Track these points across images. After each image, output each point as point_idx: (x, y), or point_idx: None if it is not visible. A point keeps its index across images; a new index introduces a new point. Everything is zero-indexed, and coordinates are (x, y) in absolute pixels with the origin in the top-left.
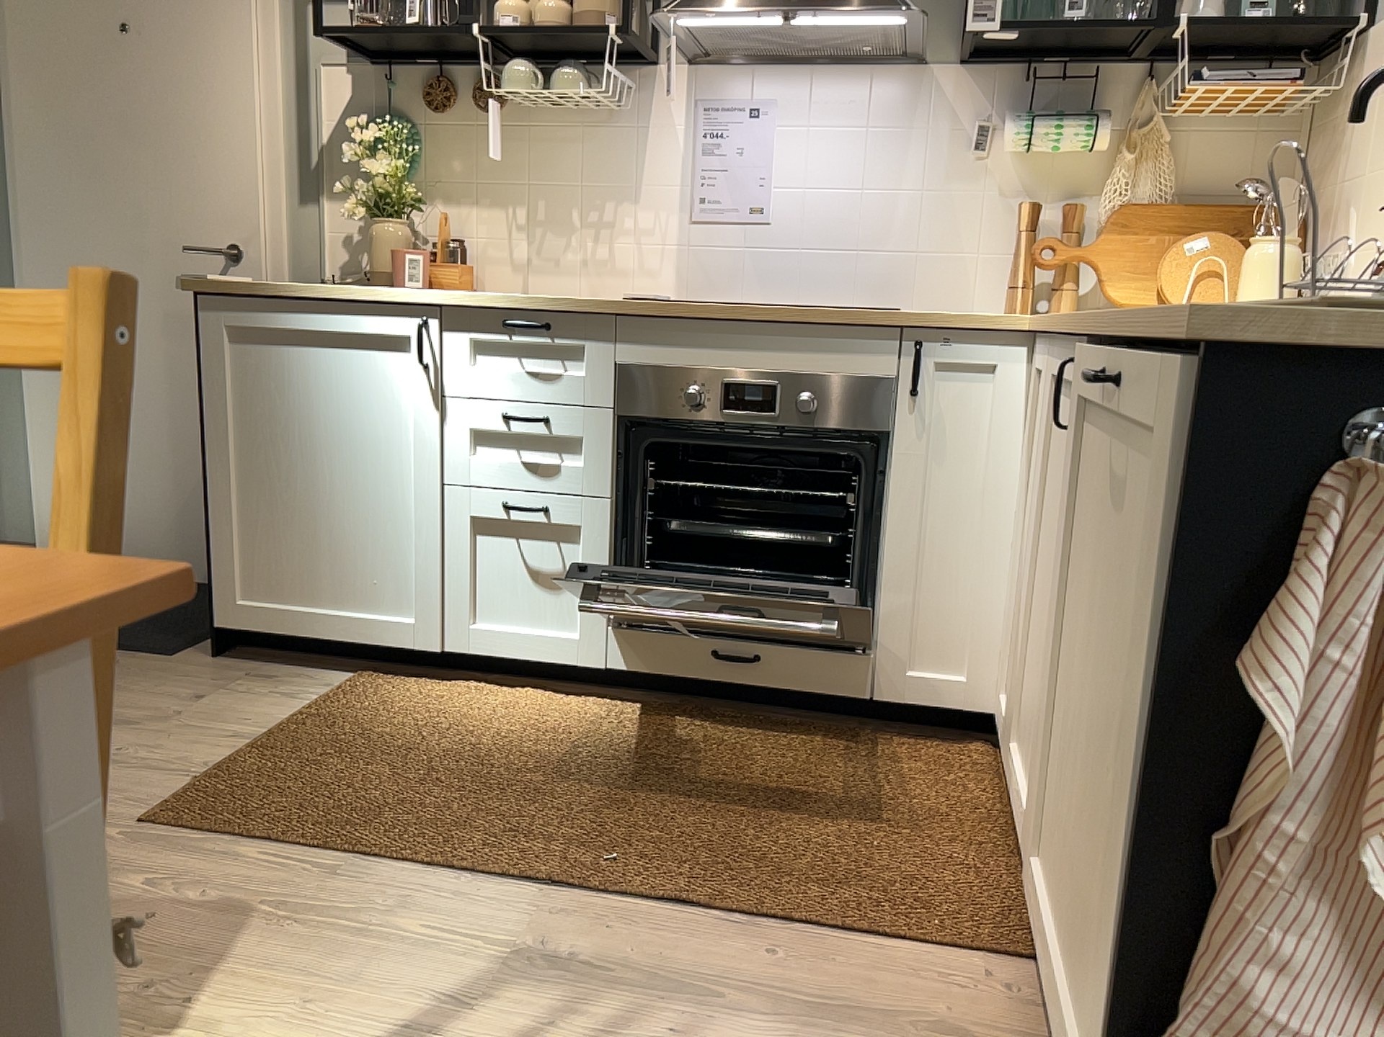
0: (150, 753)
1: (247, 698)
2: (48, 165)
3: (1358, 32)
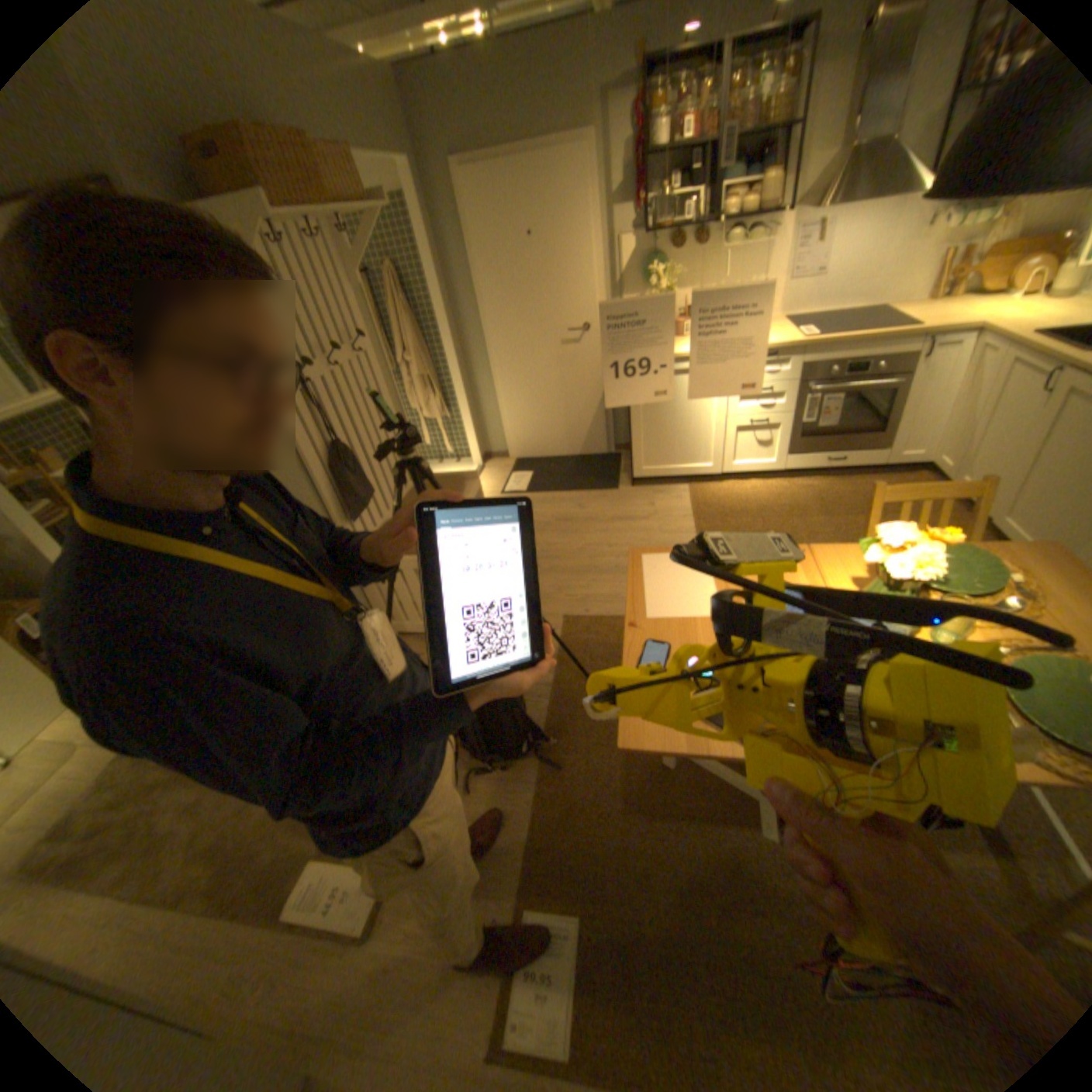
0: (670, 527)
1: (667, 501)
2: (500, 303)
3: None
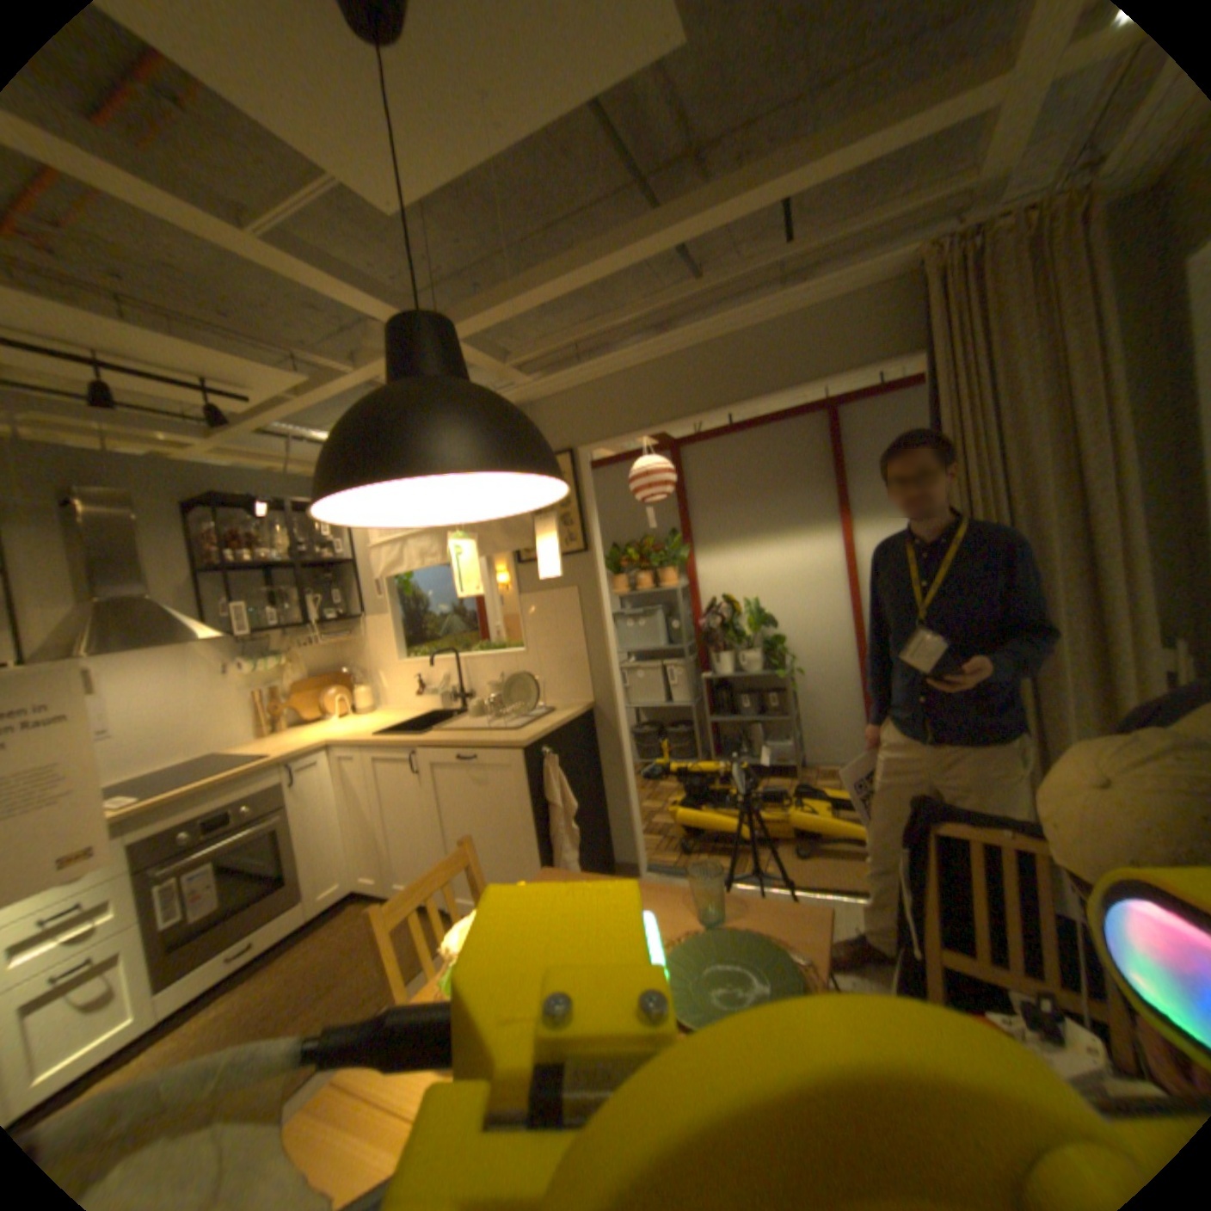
0: None
1: None
2: None
3: (359, 613)
